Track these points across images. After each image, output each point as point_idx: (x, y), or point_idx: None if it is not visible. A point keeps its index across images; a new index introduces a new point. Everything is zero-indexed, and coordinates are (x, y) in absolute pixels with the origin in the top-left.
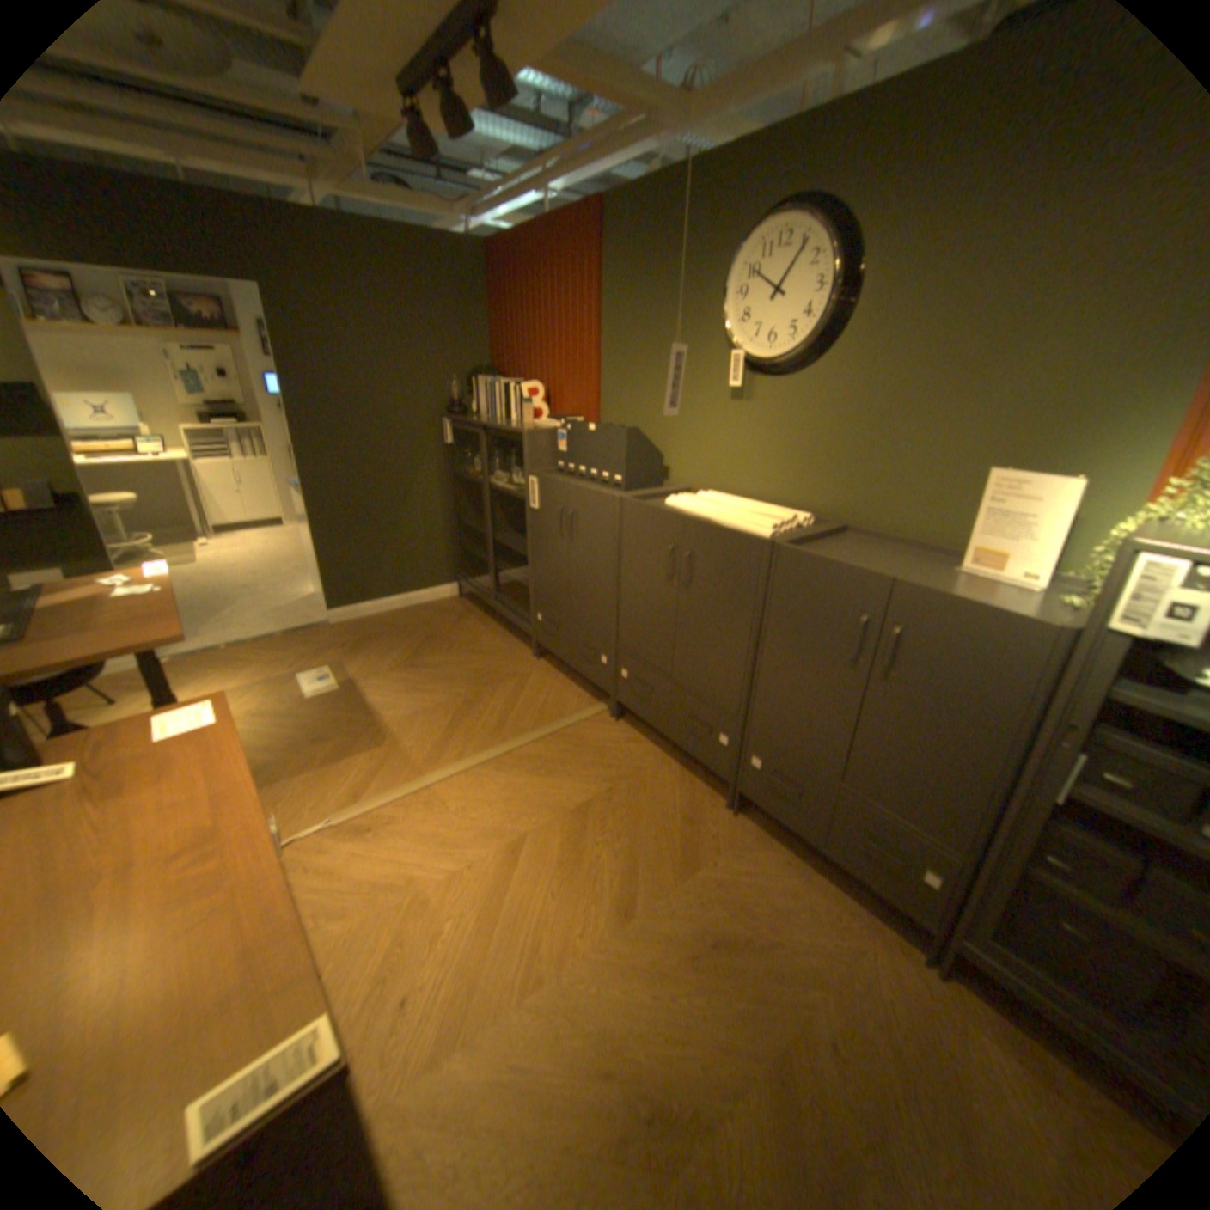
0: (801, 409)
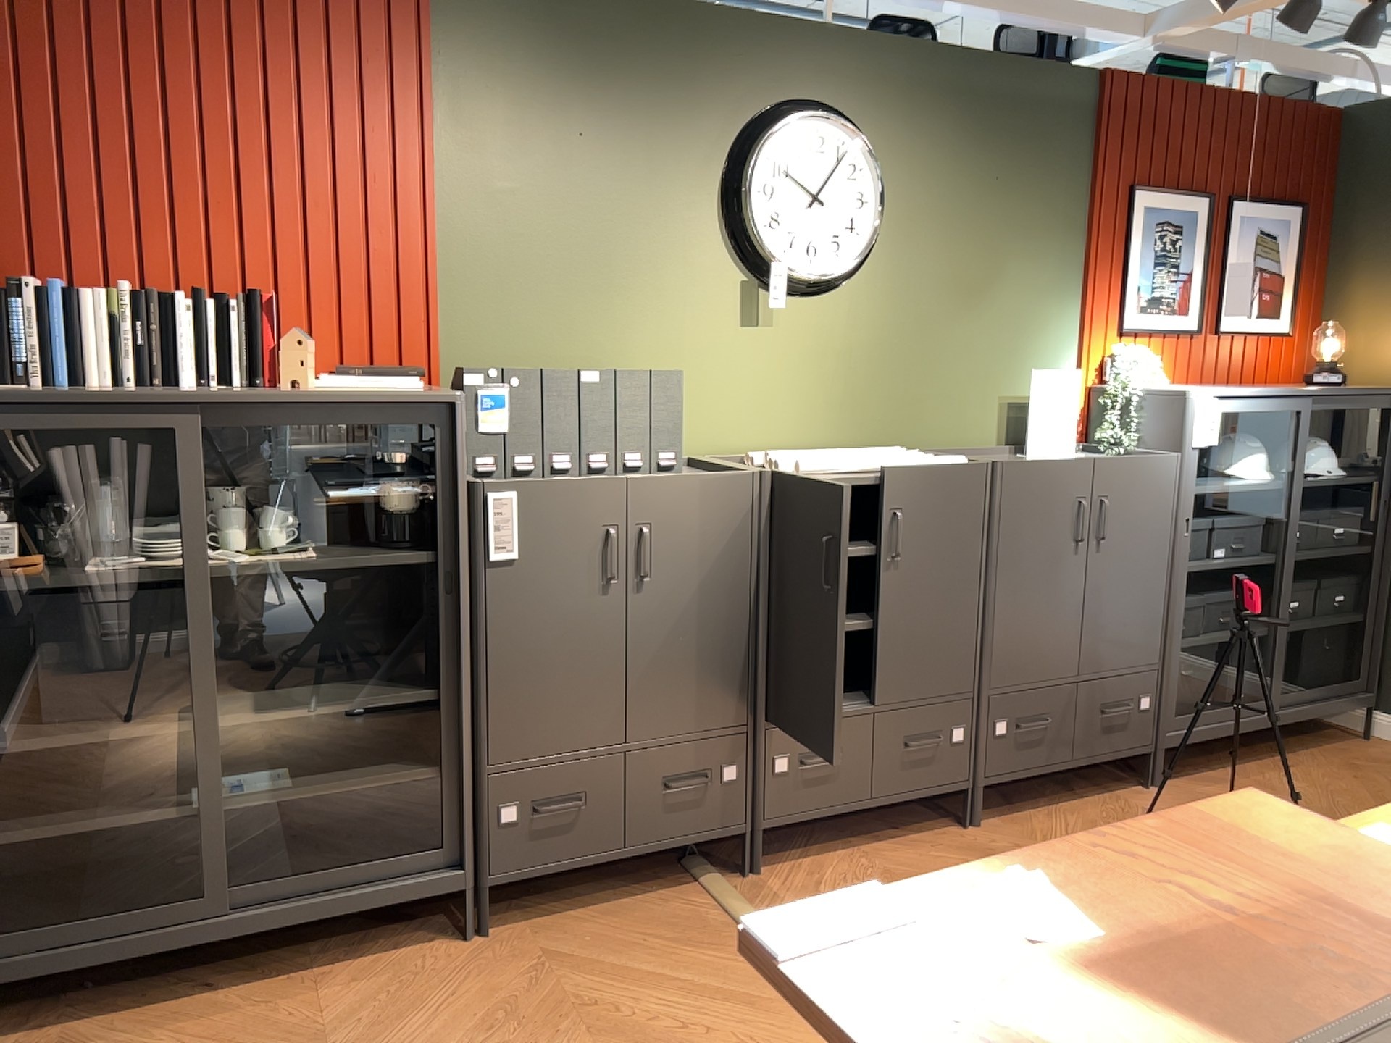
0: (838, 333)
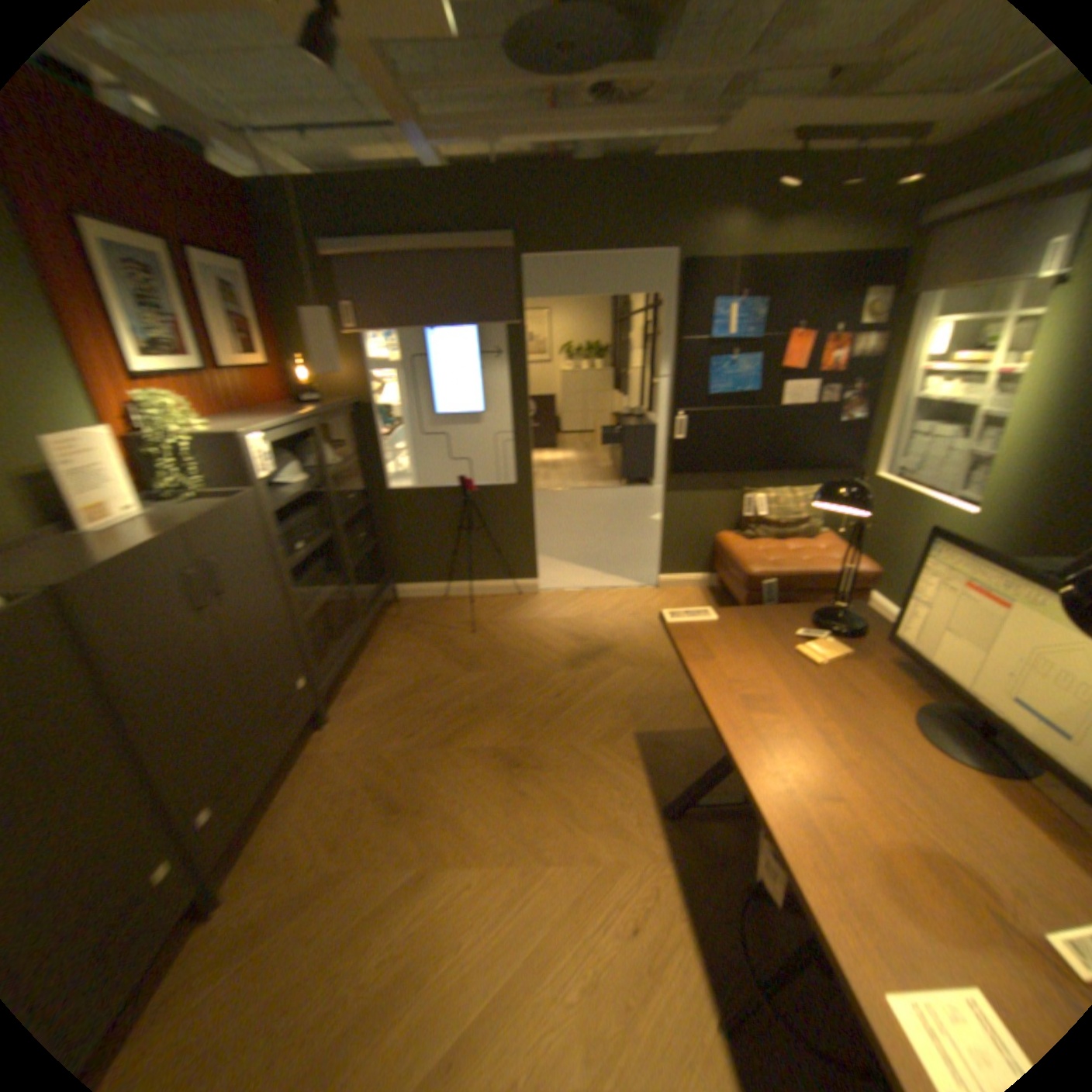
0: None
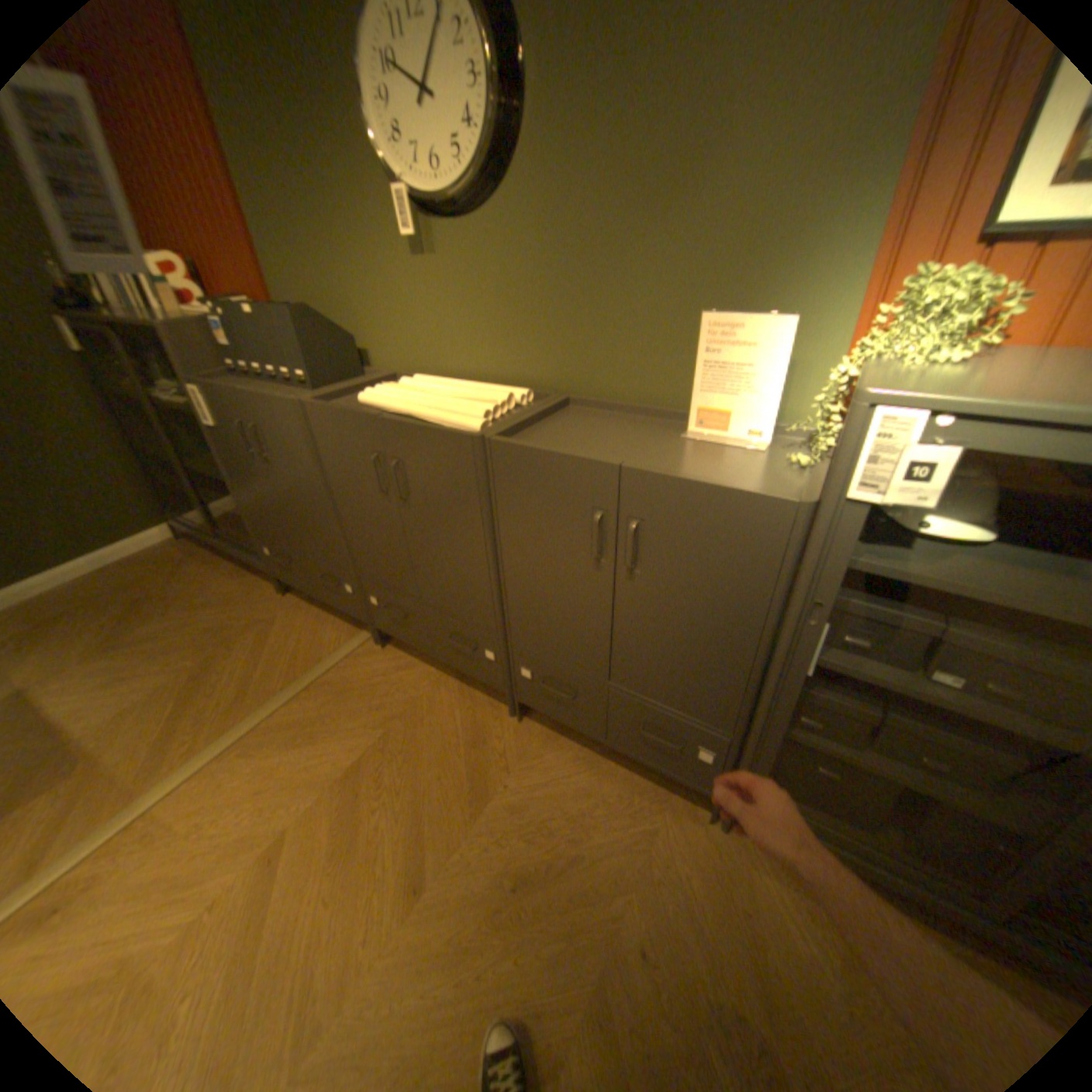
0: (492, 260)
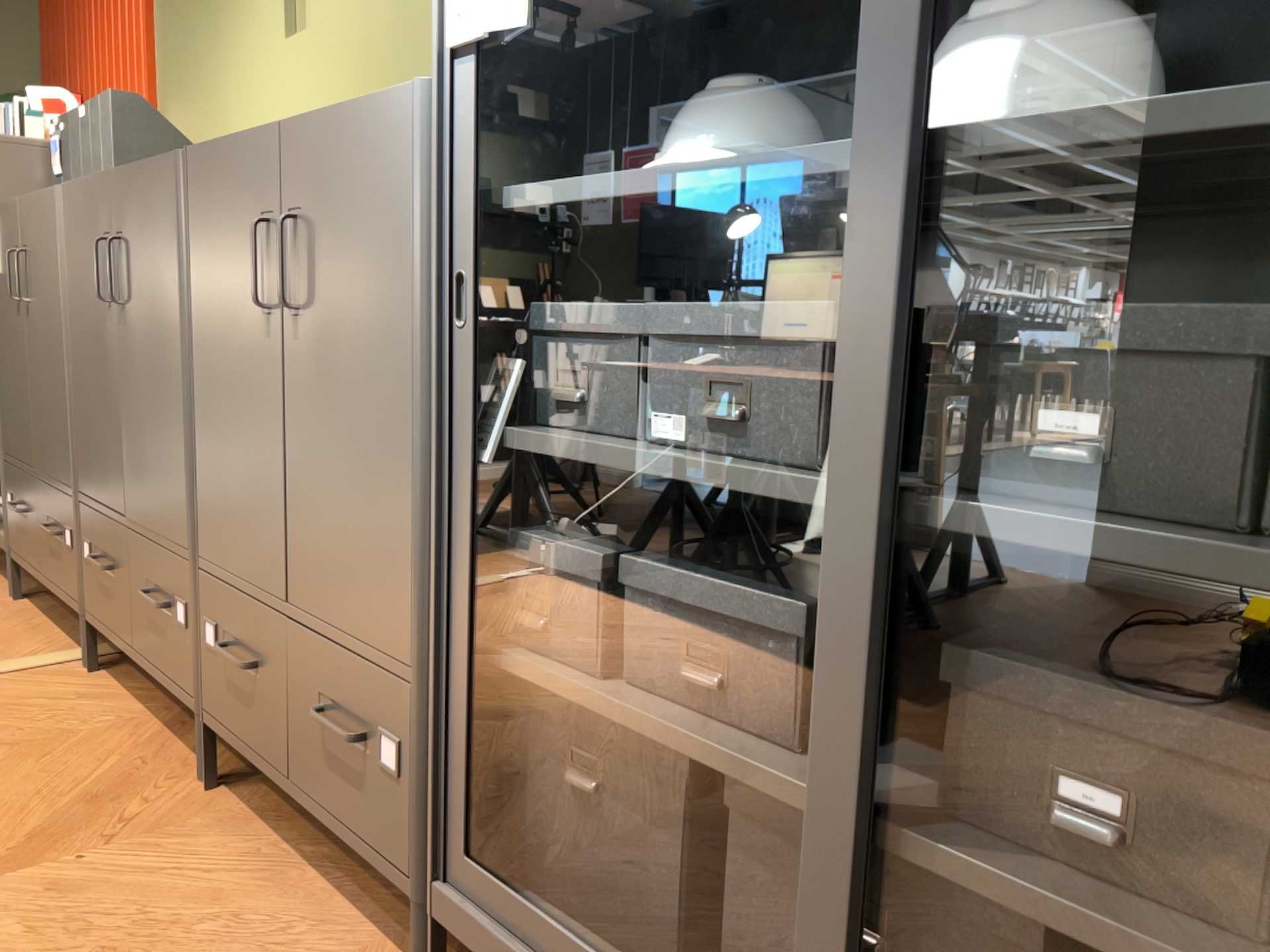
0: (354, 19)
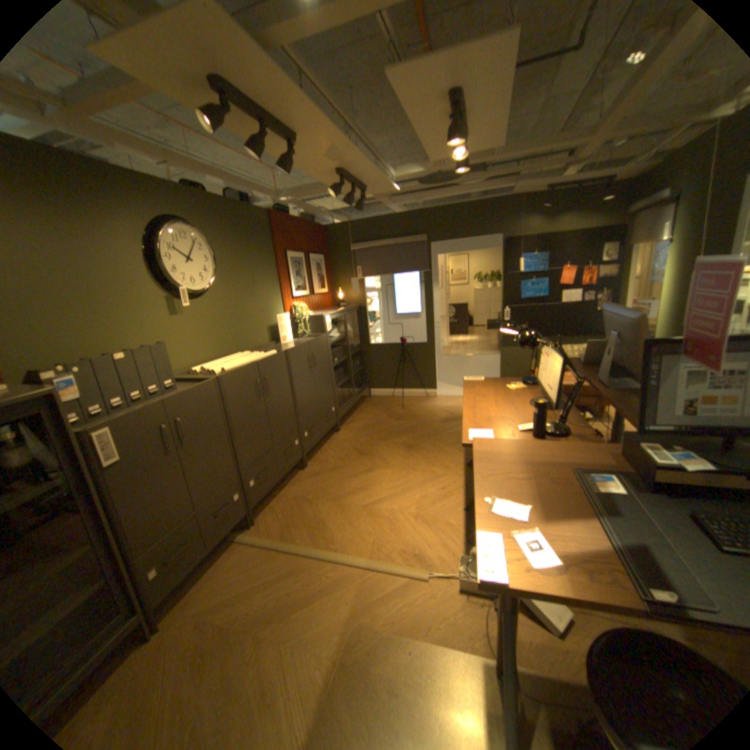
0: (210, 313)
